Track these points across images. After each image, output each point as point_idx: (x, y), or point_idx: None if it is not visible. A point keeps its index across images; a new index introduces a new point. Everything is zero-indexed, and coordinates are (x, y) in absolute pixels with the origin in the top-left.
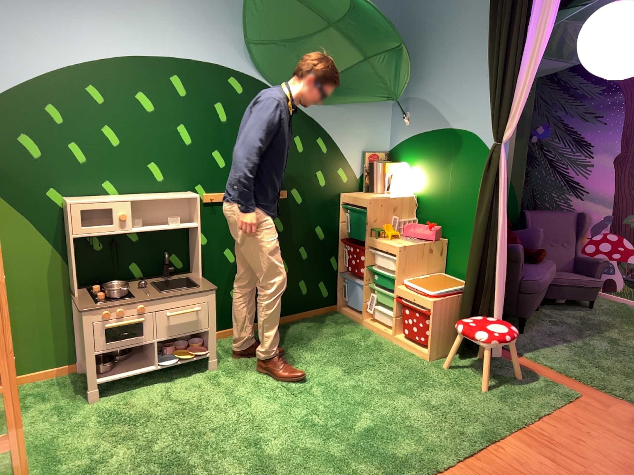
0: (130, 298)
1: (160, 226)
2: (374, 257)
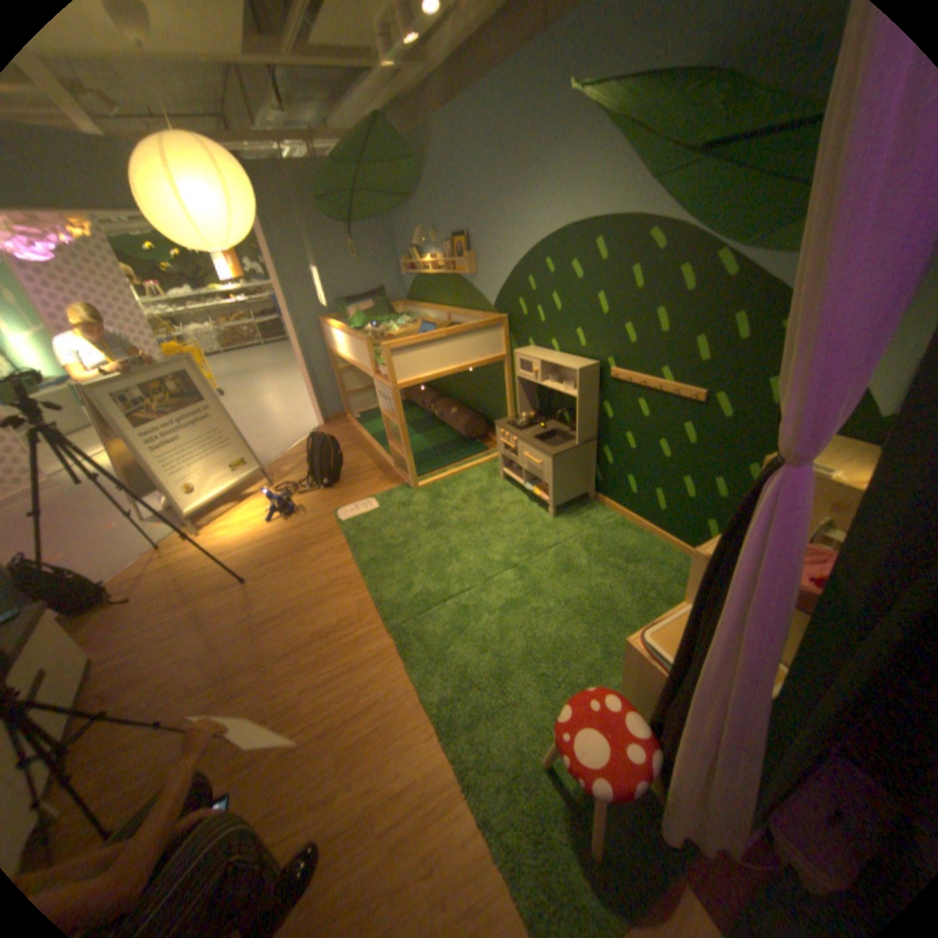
0: (517, 431)
1: (561, 388)
2: None
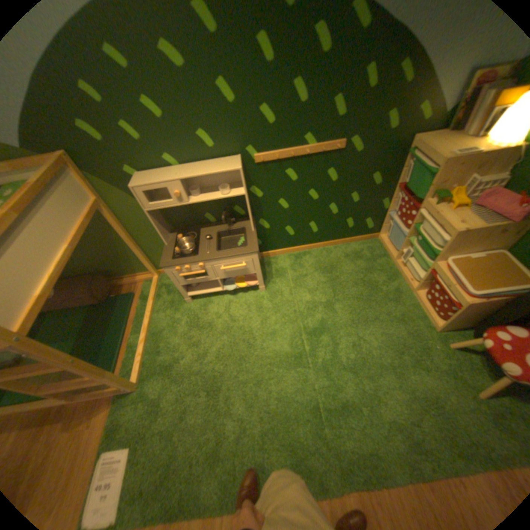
0: (195, 256)
1: (214, 194)
2: (426, 217)
